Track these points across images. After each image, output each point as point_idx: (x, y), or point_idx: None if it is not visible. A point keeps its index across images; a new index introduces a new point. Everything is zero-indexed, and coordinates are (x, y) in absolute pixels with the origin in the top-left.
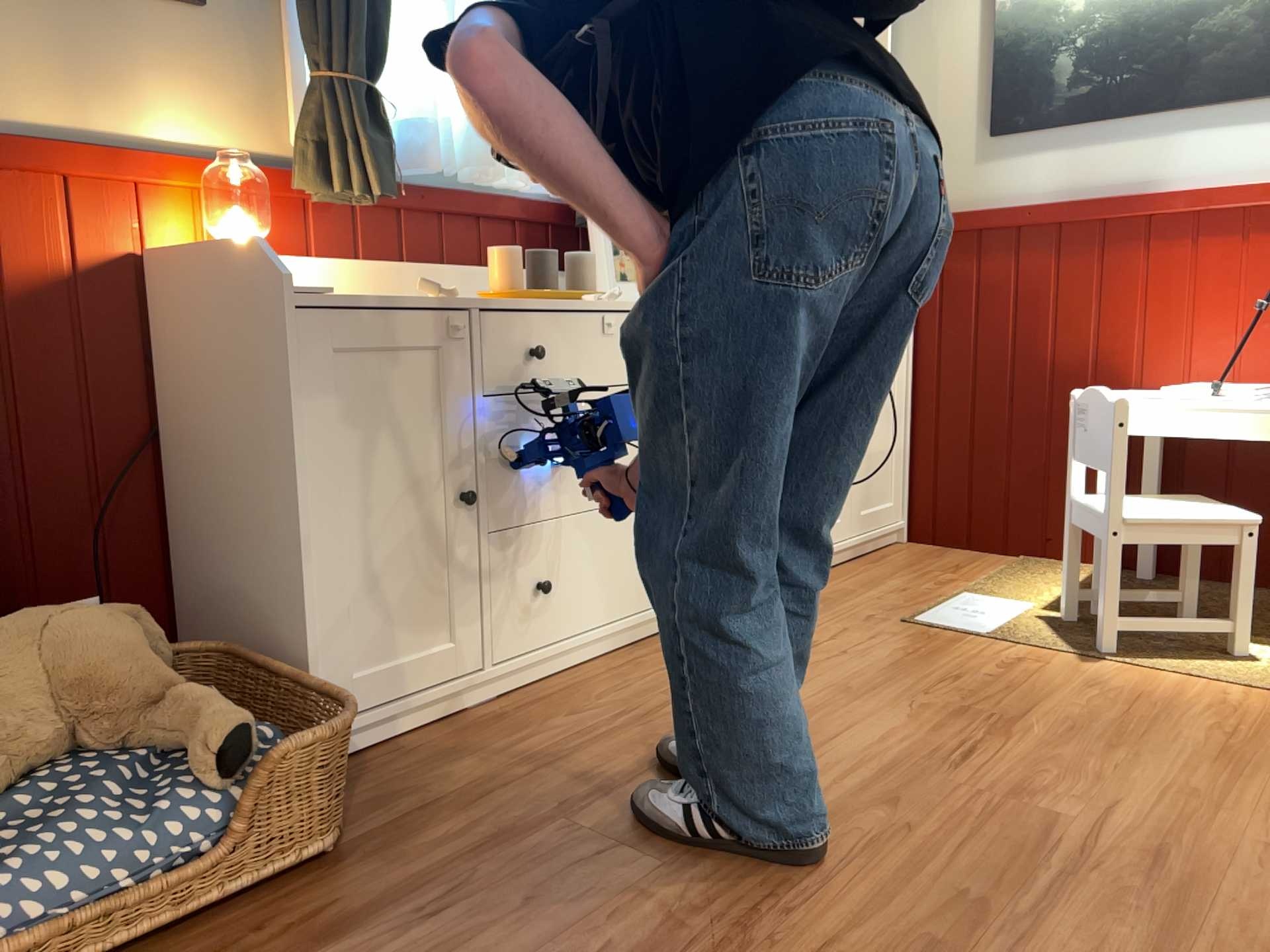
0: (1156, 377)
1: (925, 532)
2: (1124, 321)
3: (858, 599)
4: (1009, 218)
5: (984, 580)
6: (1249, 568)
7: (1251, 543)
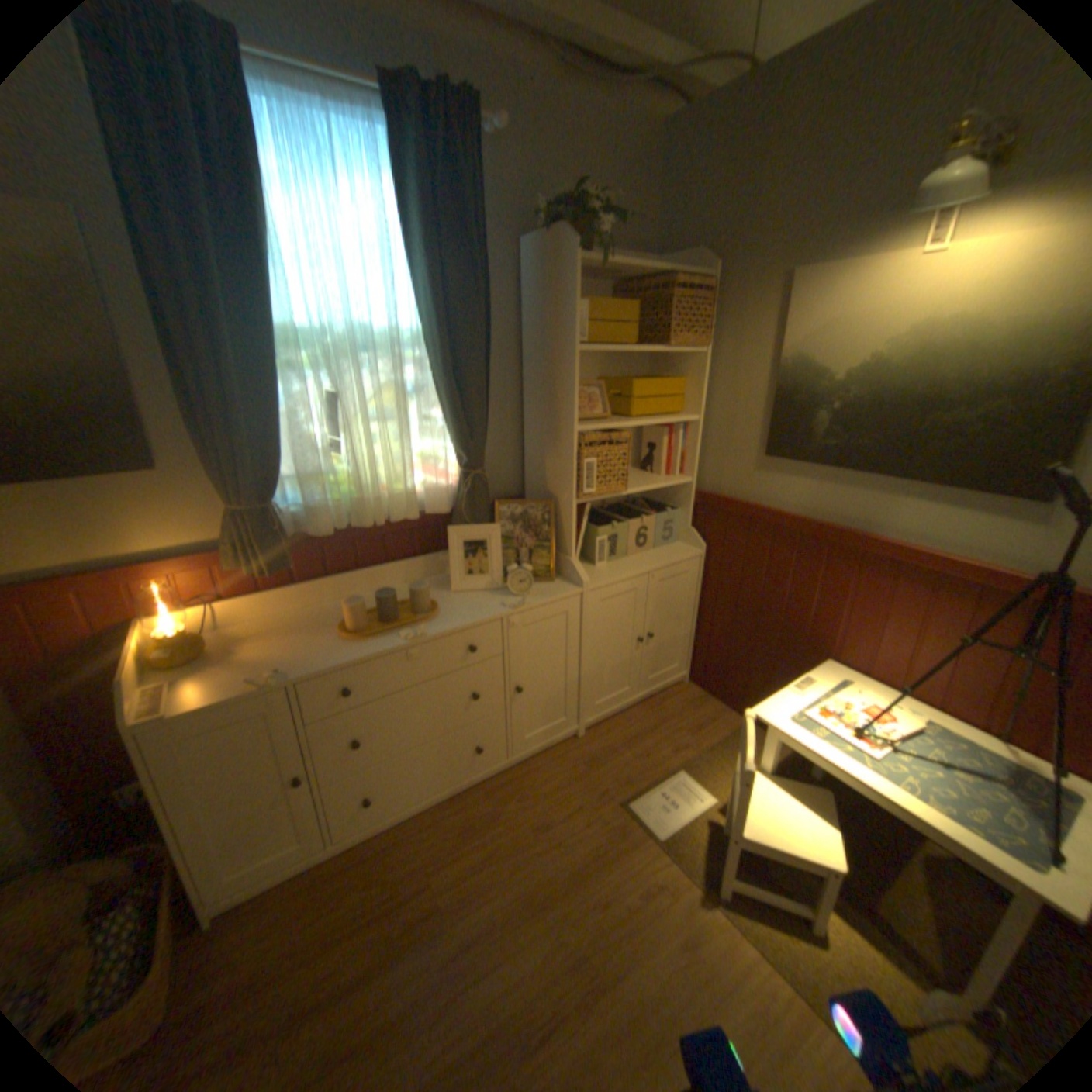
0: (851, 660)
1: (698, 682)
2: (837, 615)
3: (611, 765)
4: (770, 518)
5: (704, 756)
6: (834, 897)
7: (839, 885)
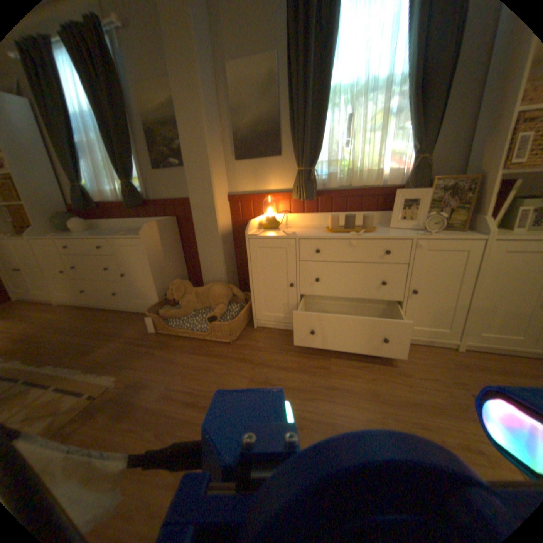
0: None
1: None
2: None
3: (481, 375)
4: None
5: None
6: None
7: None
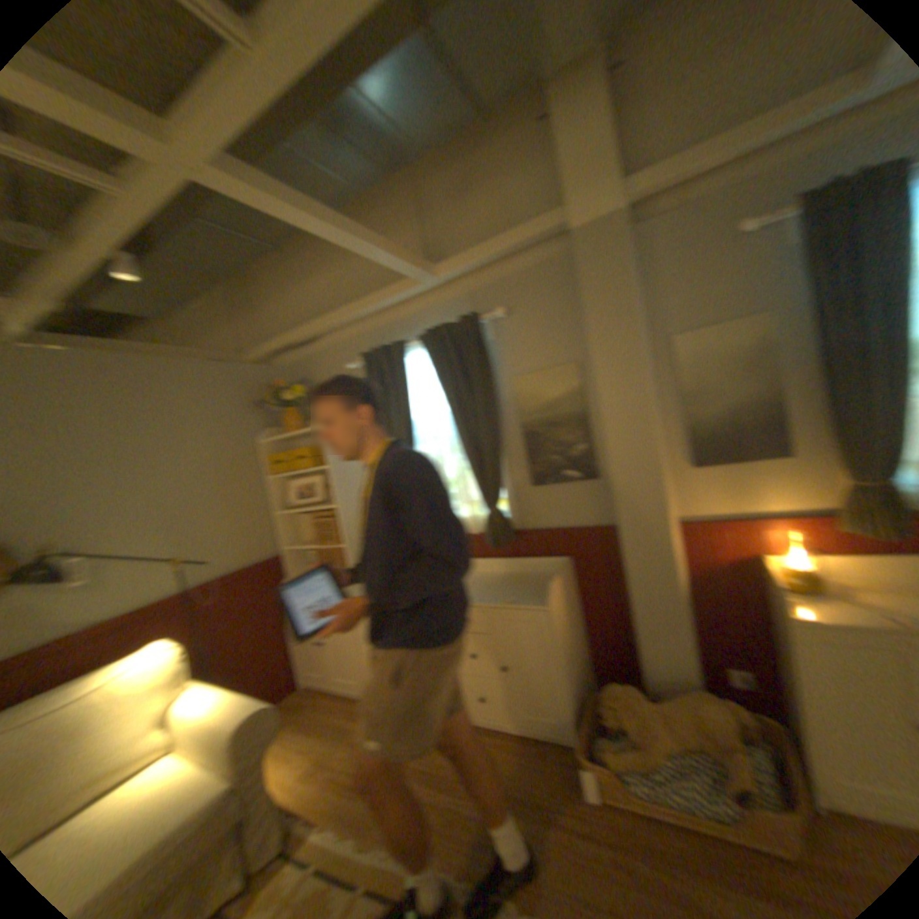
0: None
1: None
2: None
3: None
4: None
5: None
6: None
7: None
